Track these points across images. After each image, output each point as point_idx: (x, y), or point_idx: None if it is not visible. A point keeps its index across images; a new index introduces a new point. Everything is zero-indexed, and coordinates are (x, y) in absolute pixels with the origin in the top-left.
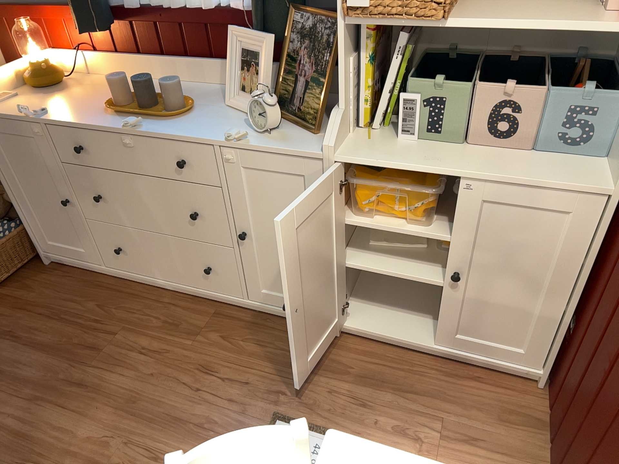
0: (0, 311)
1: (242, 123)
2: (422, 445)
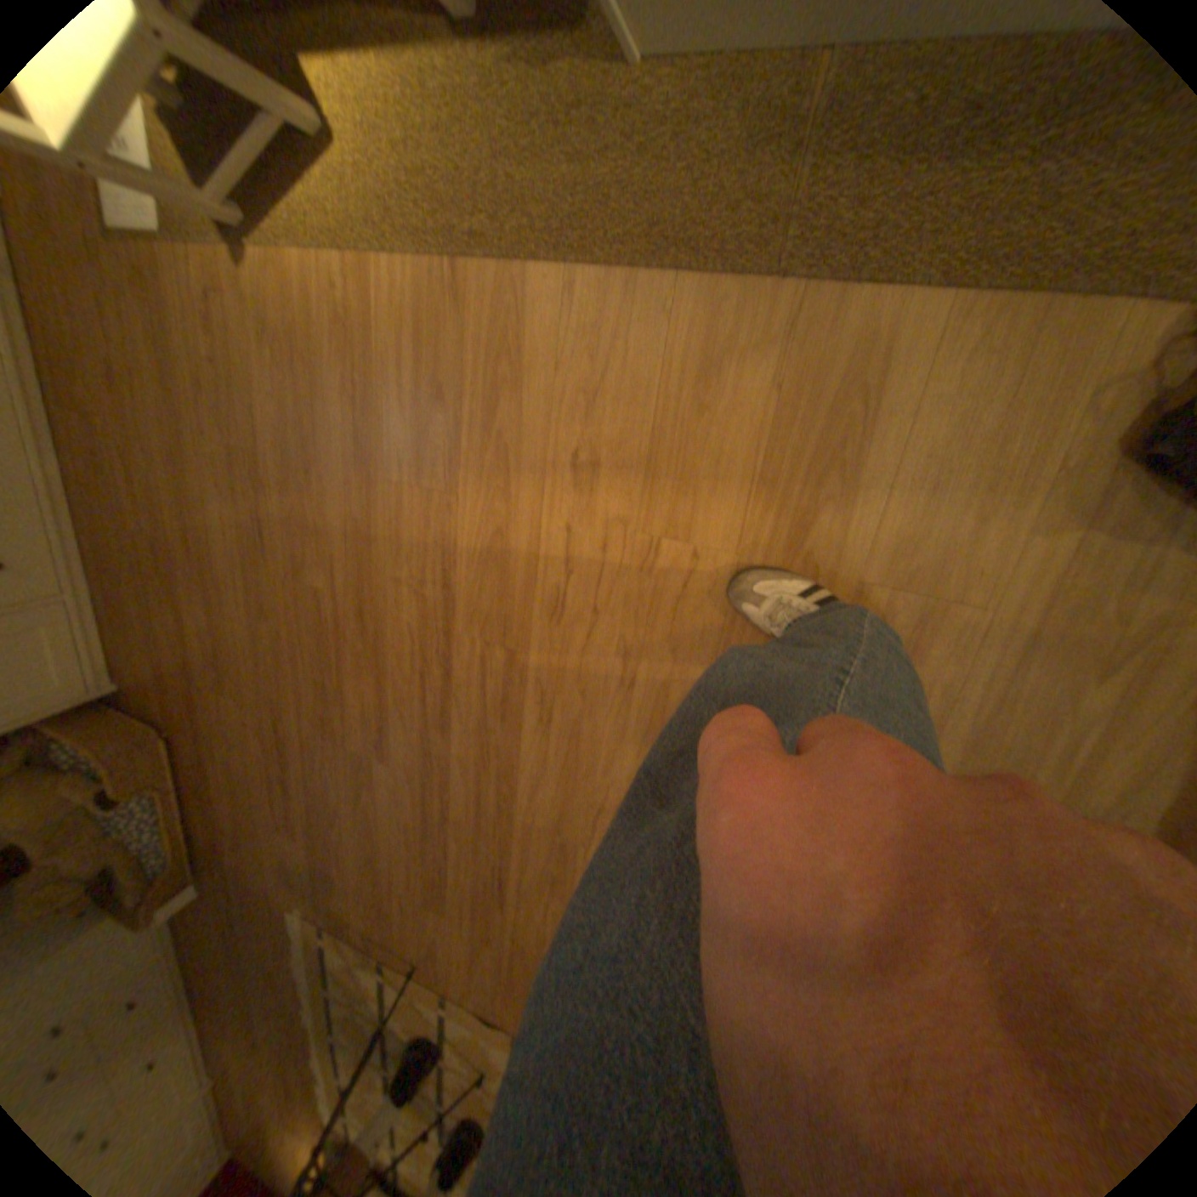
0: (168, 708)
1: None
2: None
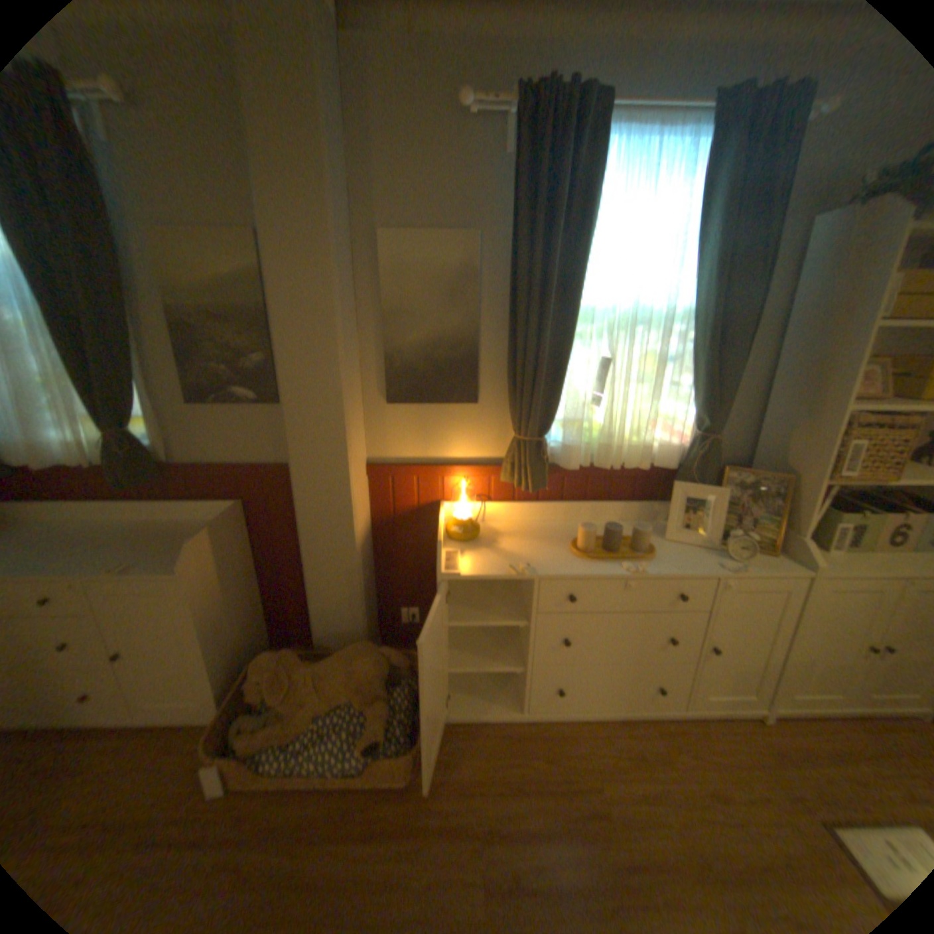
0: (443, 816)
1: (704, 553)
2: None
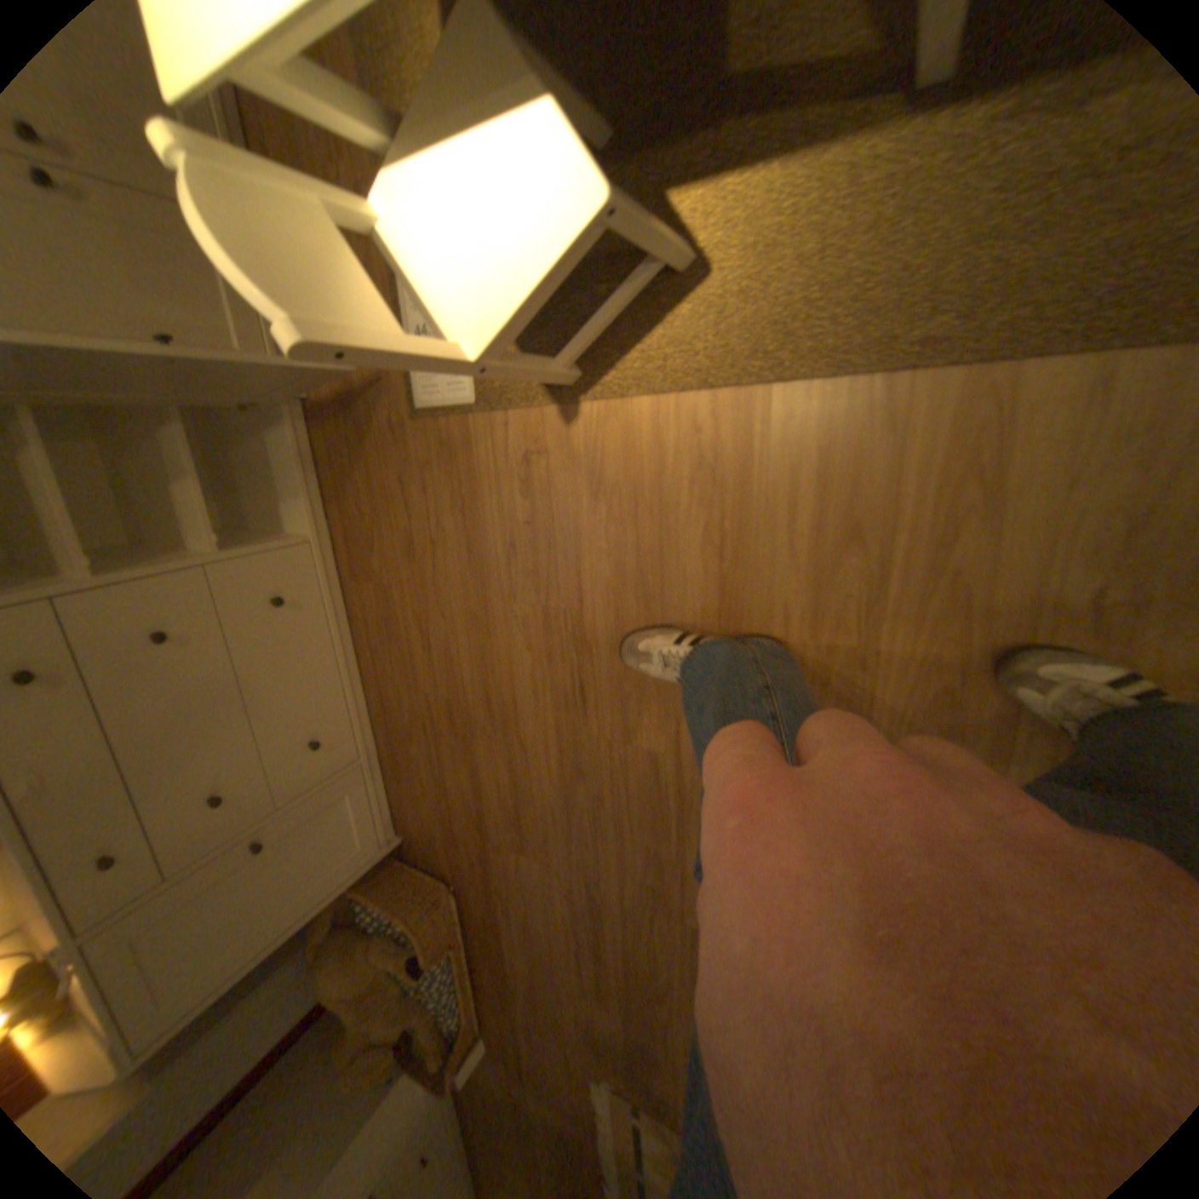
0: (462, 864)
1: None
2: (353, 170)
